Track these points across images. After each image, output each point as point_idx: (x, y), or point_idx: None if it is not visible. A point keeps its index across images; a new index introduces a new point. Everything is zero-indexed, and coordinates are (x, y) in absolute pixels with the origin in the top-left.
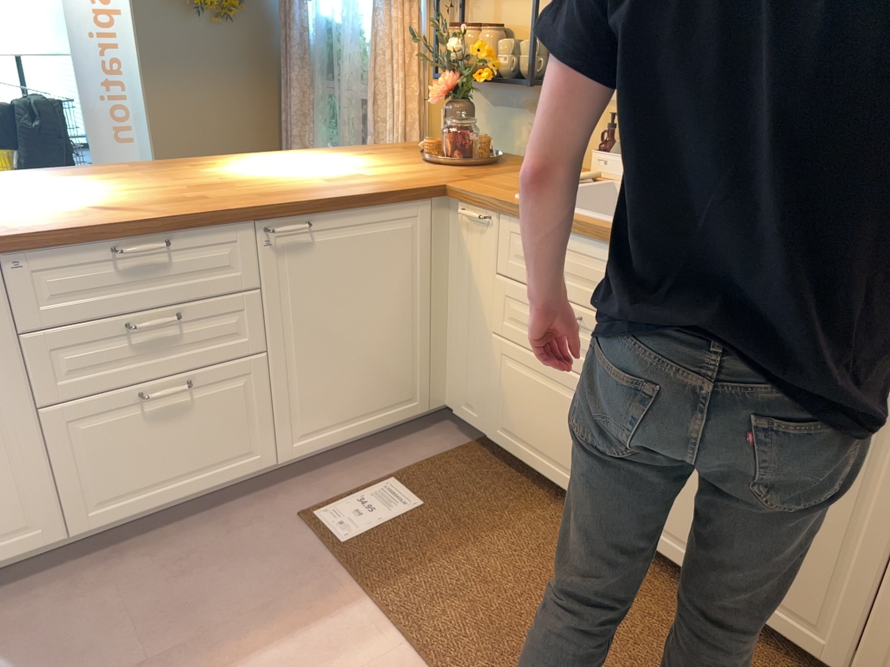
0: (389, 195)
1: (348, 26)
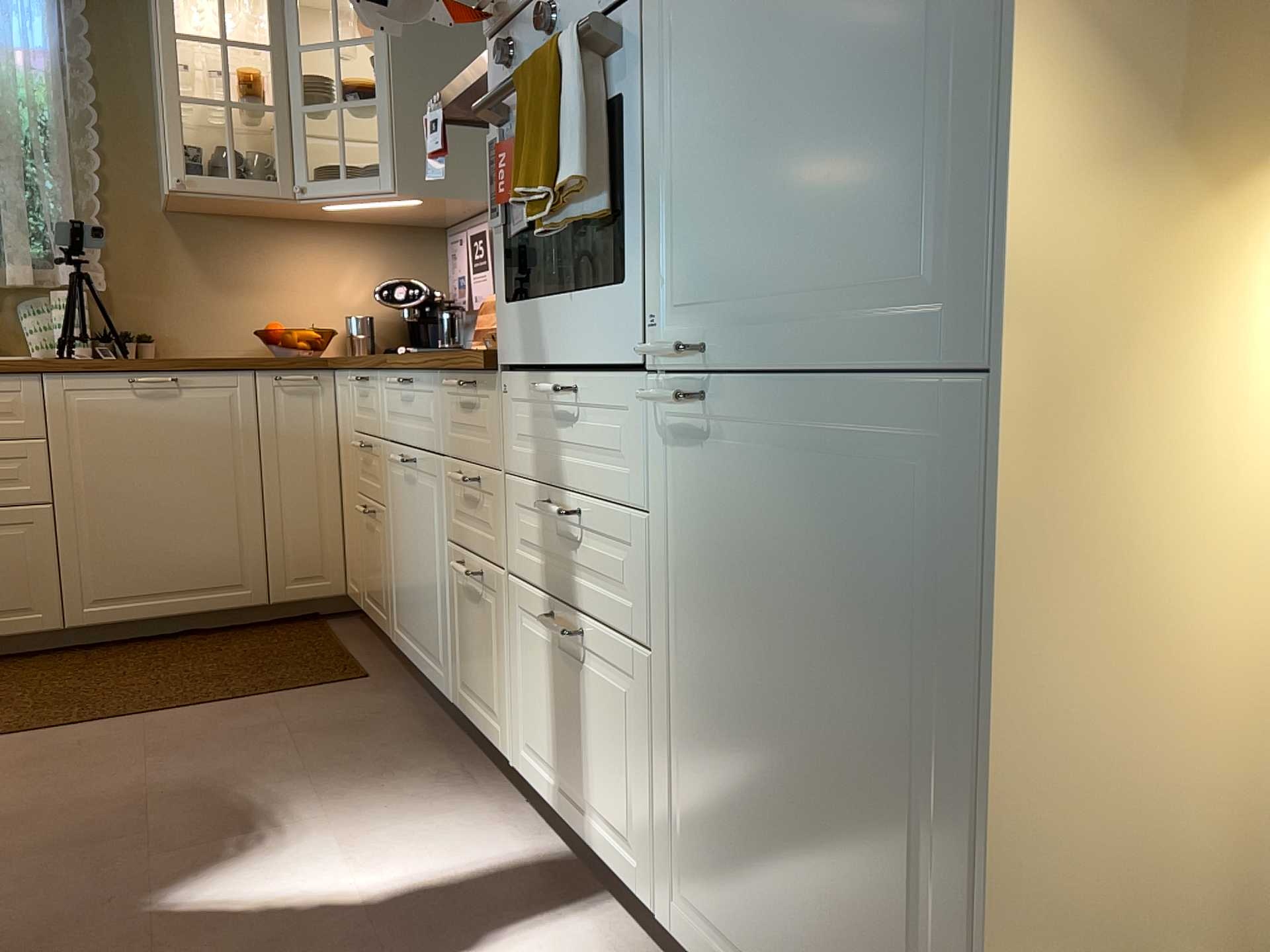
0: None
1: None
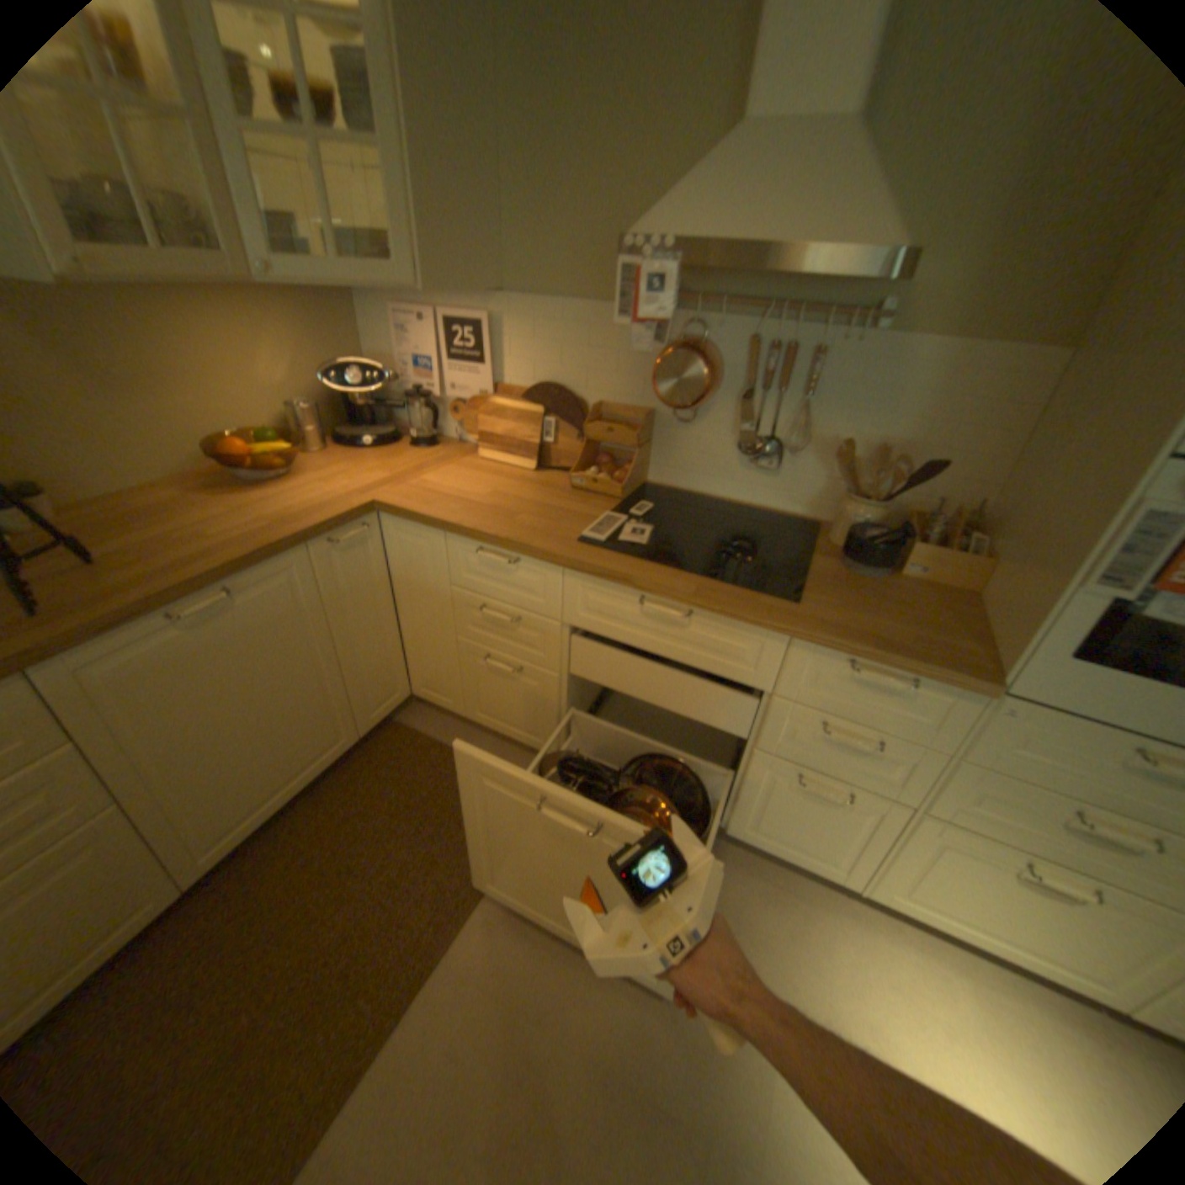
0: None
1: None
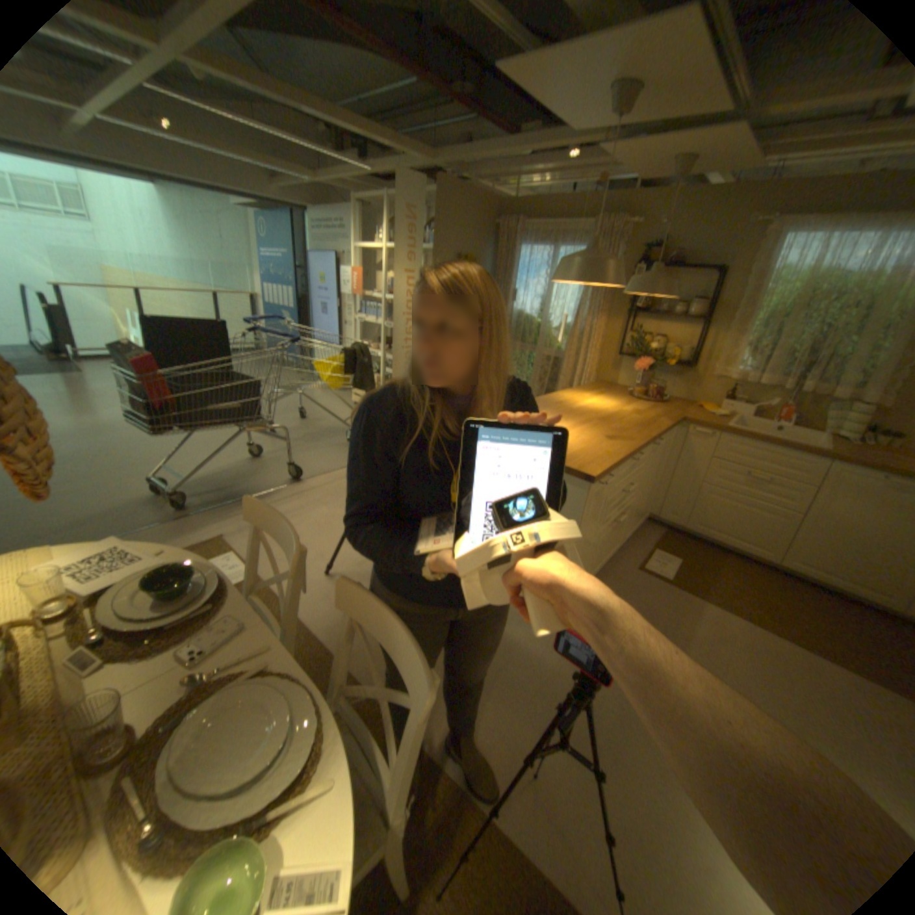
0: (675, 424)
1: (549, 319)
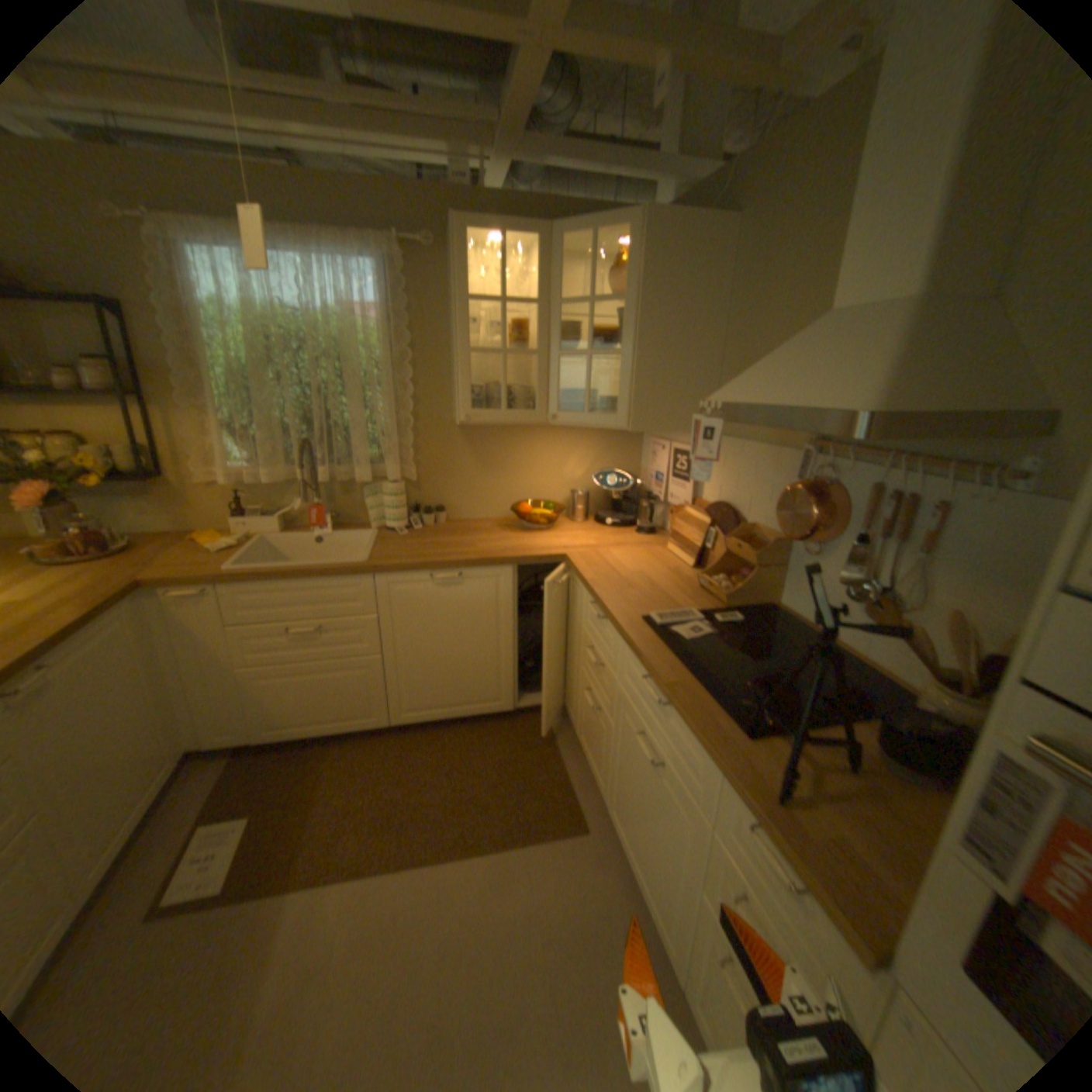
0: (100, 606)
1: None
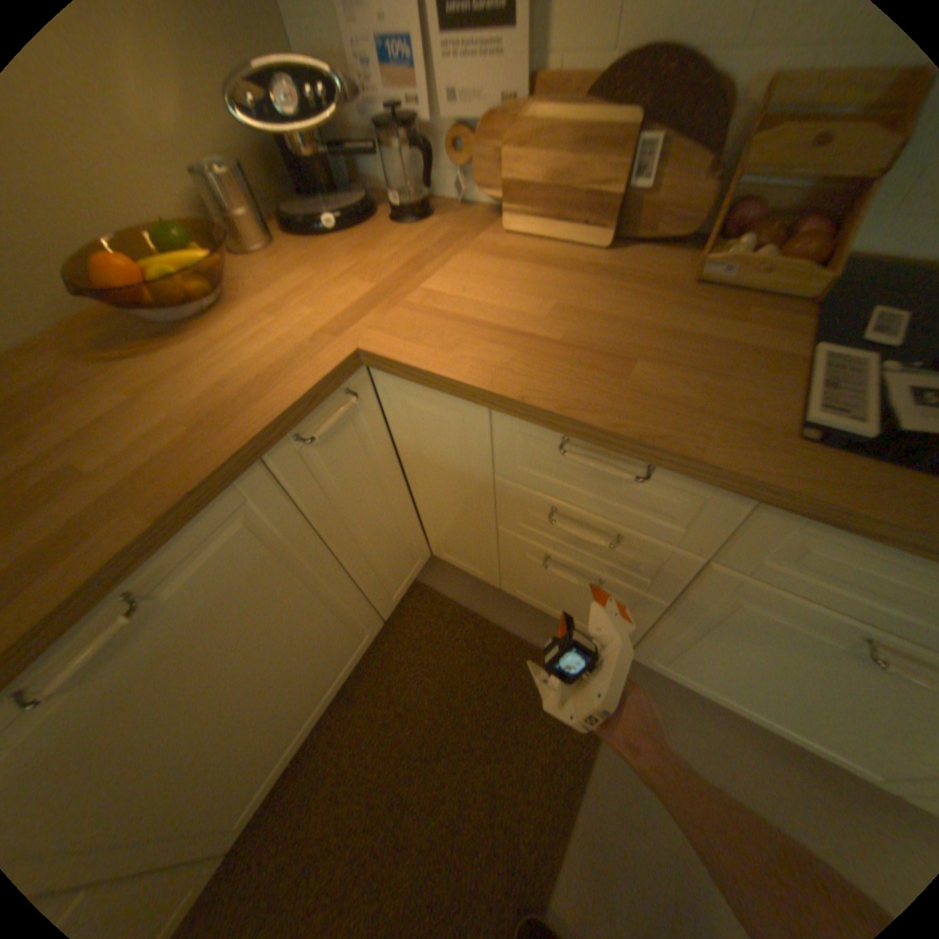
0: None
1: None
